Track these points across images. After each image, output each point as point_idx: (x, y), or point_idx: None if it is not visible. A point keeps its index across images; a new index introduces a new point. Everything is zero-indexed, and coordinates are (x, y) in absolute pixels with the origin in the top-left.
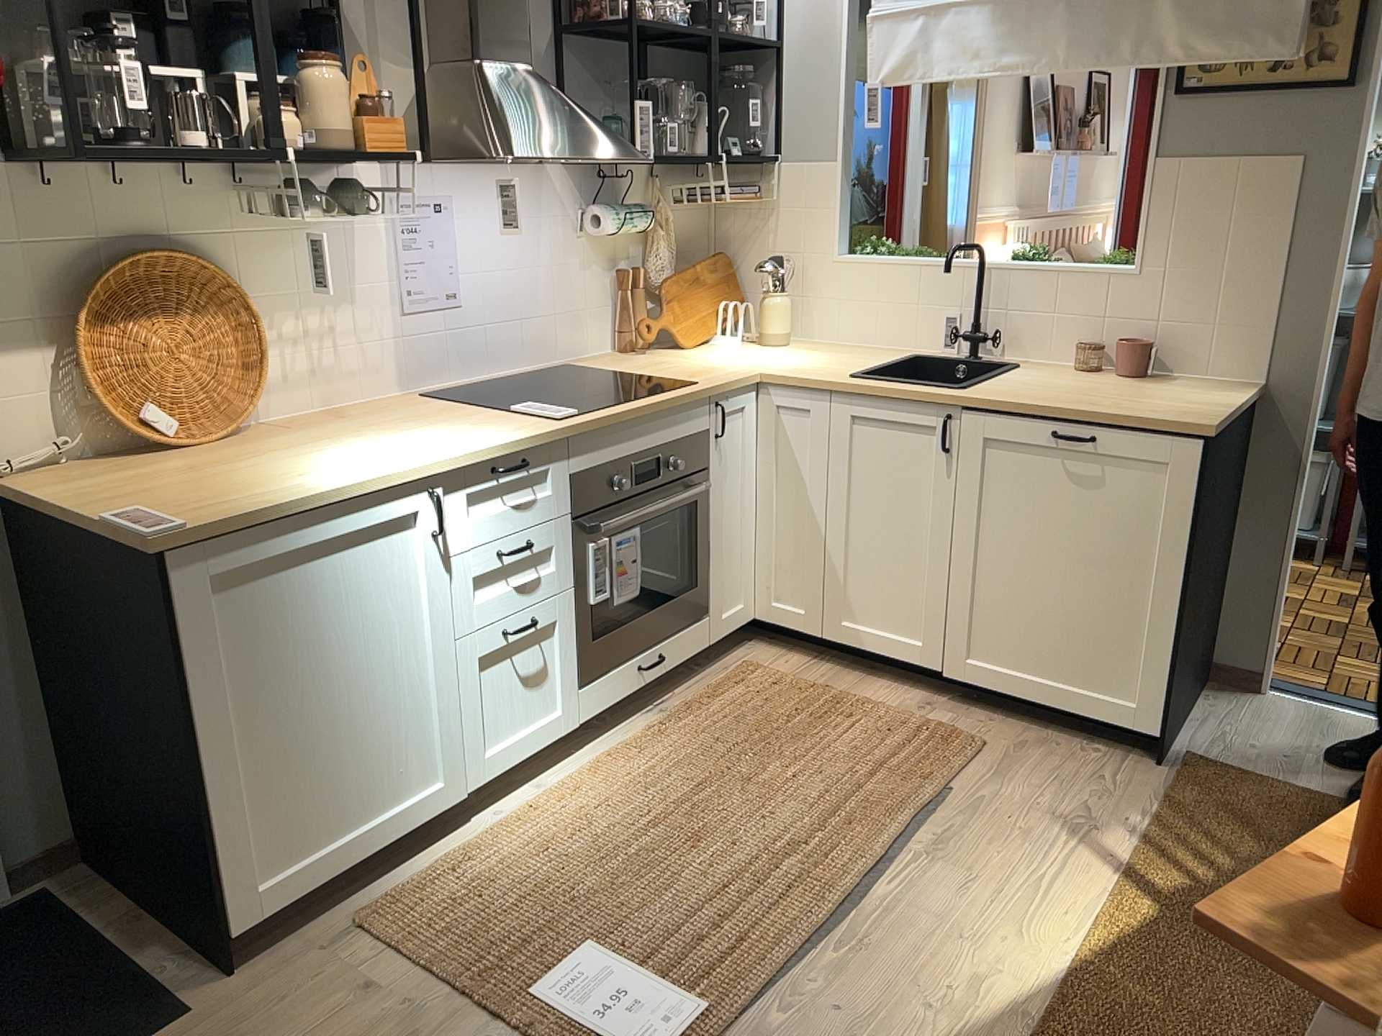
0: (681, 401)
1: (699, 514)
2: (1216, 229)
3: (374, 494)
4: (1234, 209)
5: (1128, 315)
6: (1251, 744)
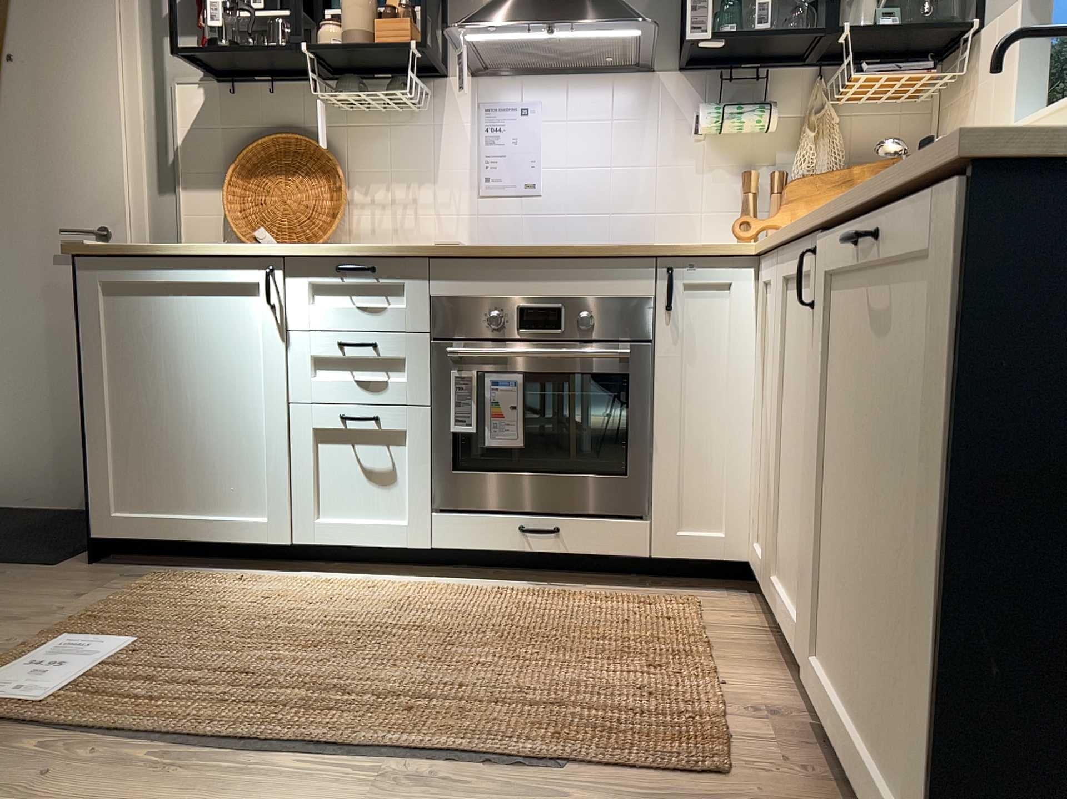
0: (596, 251)
1: (634, 391)
2: None
3: (220, 258)
4: None
5: None
6: None
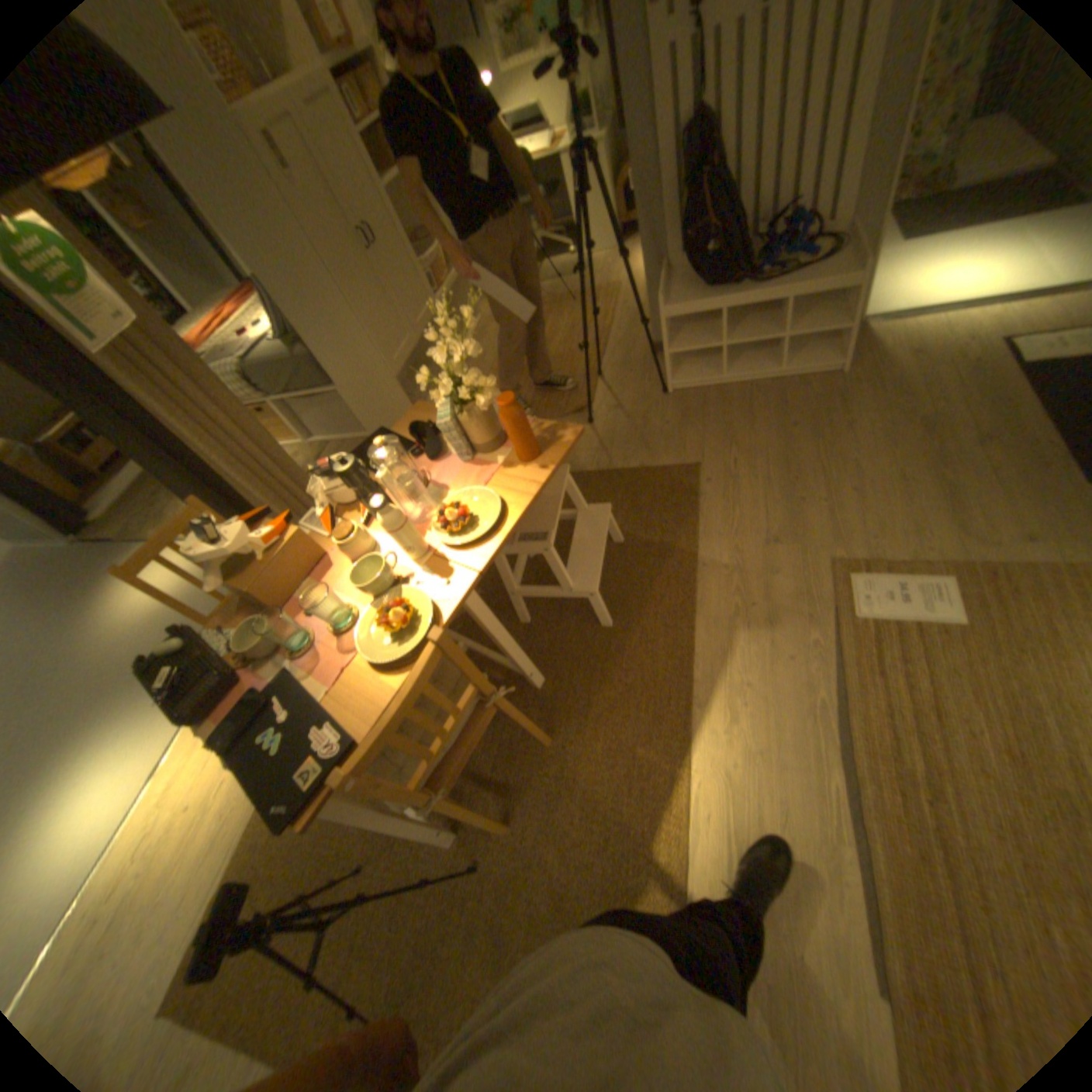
0: None
1: None
2: None
3: None
4: None
5: None
6: None
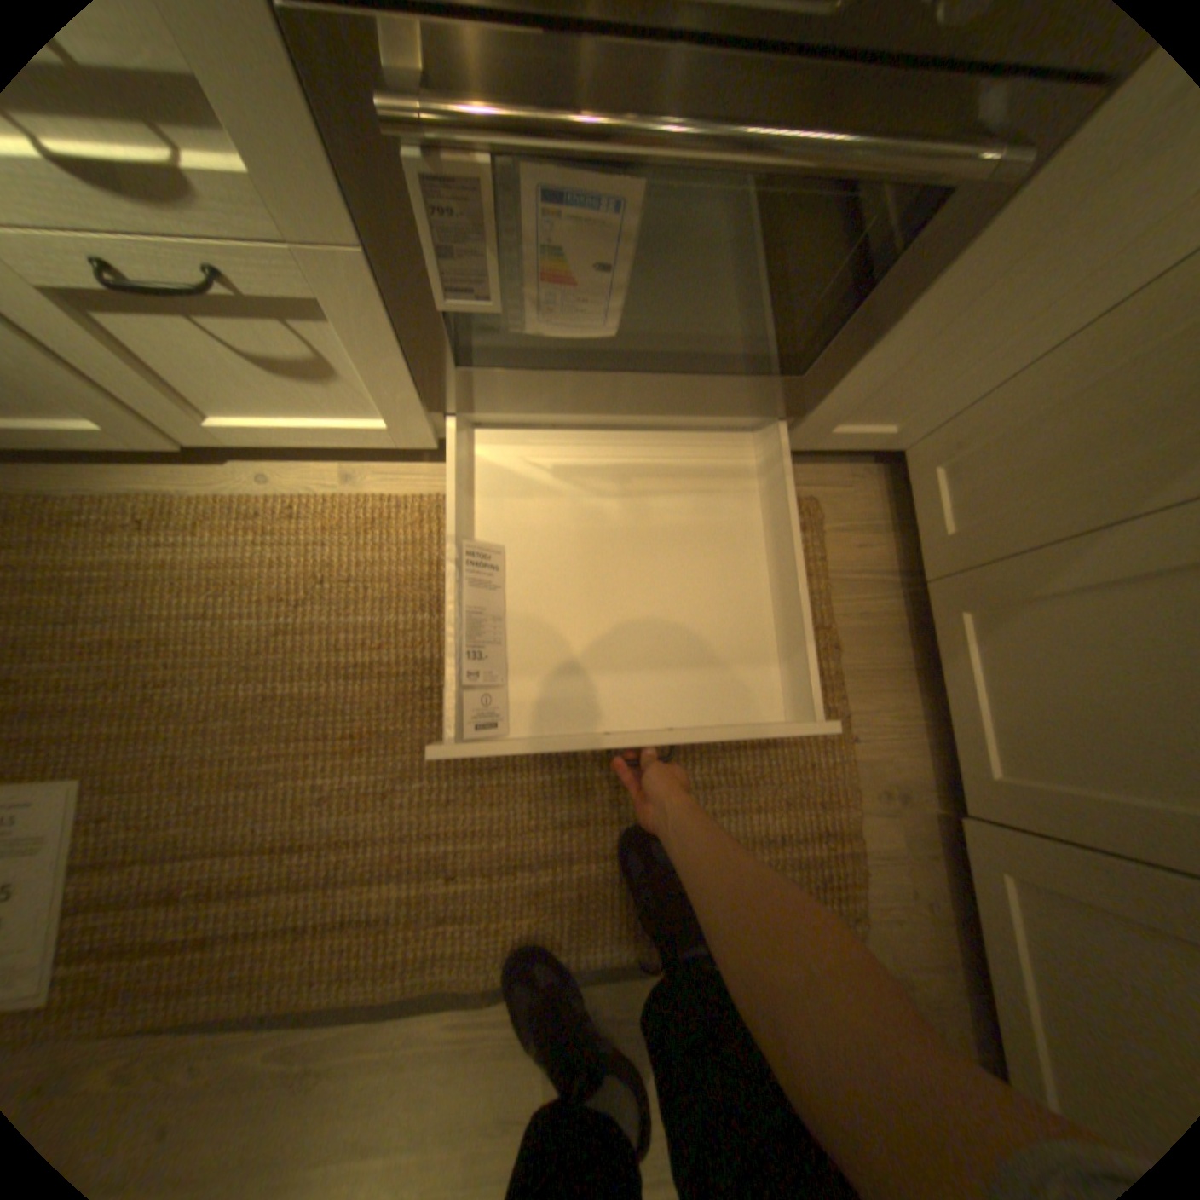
0: None
1: (928, 225)
2: None
3: None
4: None
5: None
6: None
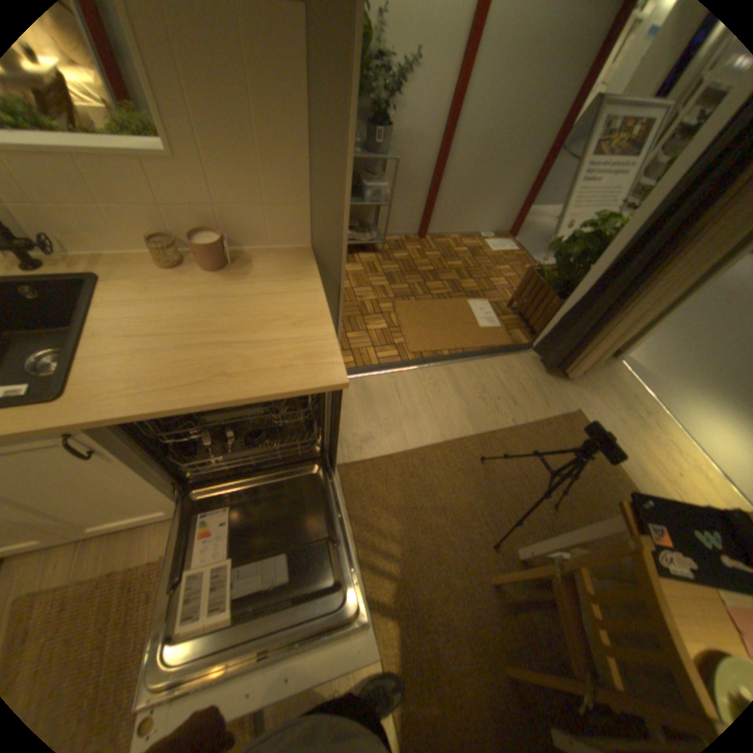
0: None
1: None
2: (233, 104)
3: None
4: (246, 80)
5: (179, 202)
6: (352, 435)
